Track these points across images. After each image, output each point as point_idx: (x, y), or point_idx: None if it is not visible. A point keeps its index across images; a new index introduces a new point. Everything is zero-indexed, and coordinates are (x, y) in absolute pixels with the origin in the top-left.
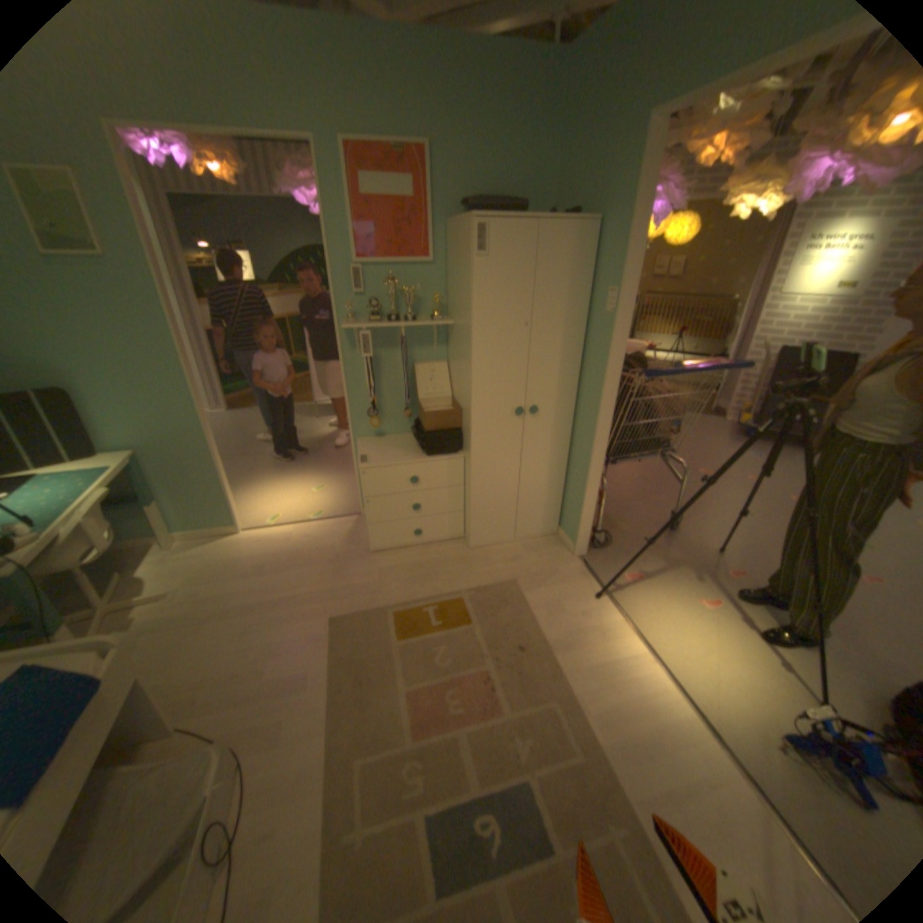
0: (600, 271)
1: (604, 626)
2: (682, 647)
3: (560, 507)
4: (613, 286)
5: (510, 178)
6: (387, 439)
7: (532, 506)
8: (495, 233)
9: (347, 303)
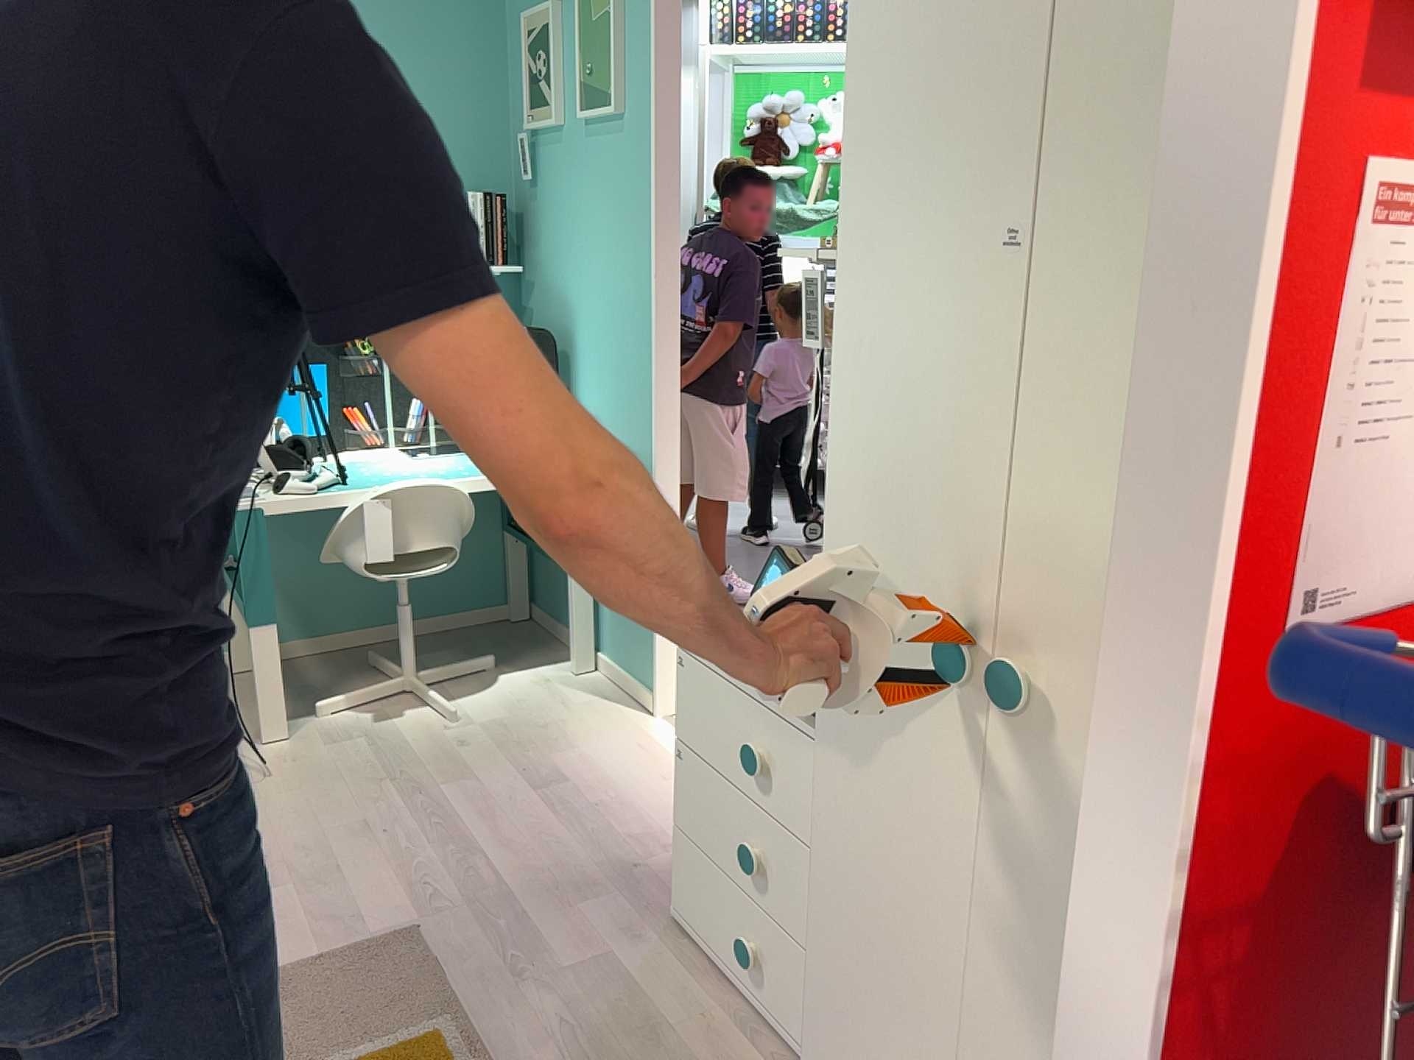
0: None
1: None
2: None
3: None
4: None
5: None
6: None
7: None
8: None
9: None
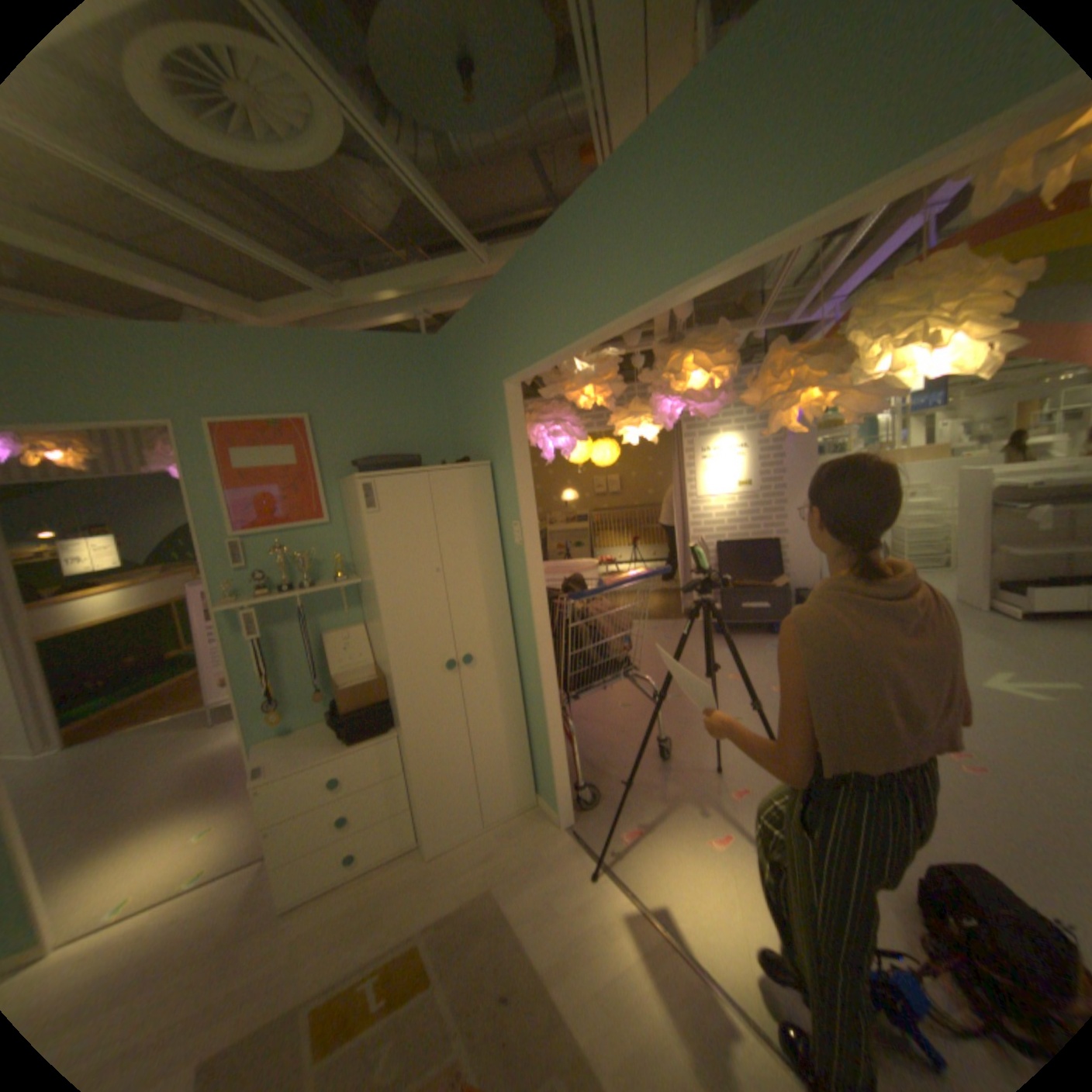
0: (502, 509)
1: (607, 920)
2: (701, 916)
3: (532, 768)
4: (515, 521)
5: (402, 437)
6: (294, 736)
7: (497, 776)
8: (383, 490)
9: (225, 581)
